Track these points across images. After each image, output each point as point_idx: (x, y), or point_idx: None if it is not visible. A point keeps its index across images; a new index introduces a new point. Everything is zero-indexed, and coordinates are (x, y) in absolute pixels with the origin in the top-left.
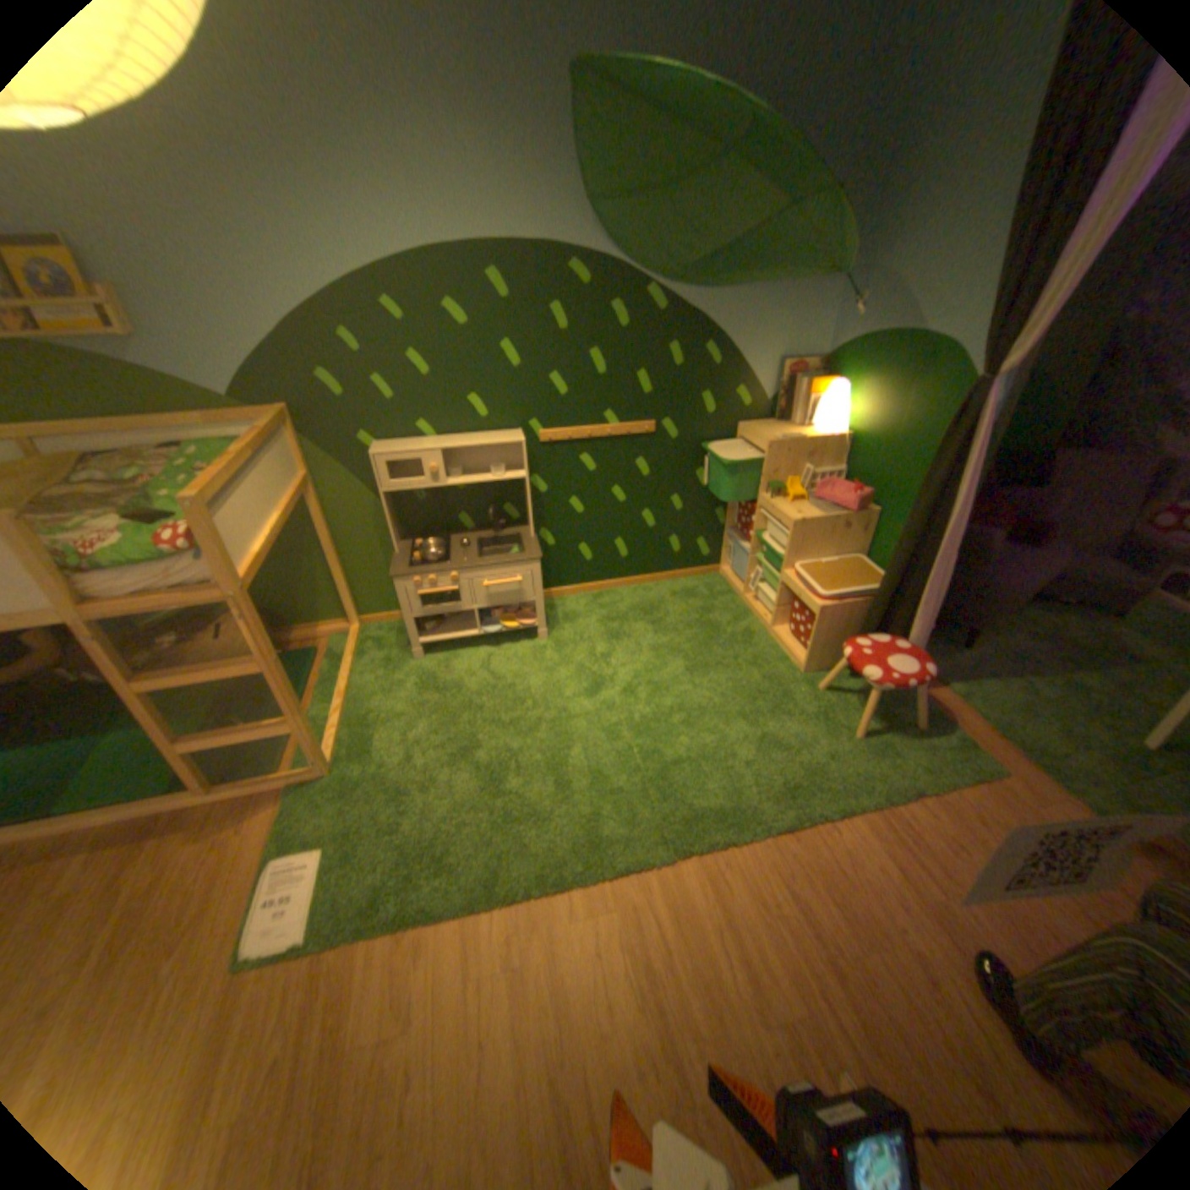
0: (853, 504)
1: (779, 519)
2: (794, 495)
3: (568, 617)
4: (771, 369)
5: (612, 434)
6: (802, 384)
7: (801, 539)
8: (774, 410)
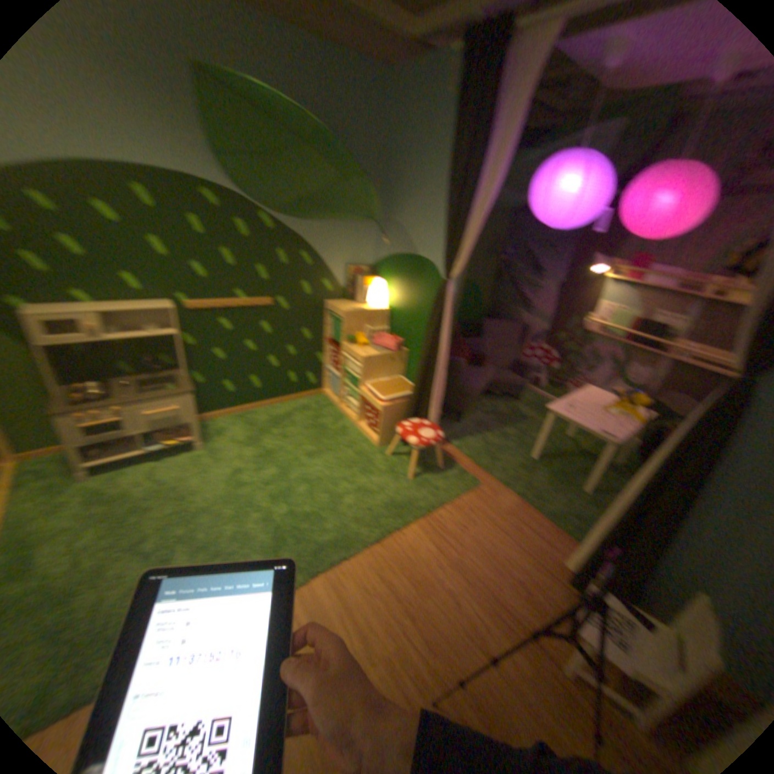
0: (395, 347)
1: (356, 357)
2: (363, 343)
3: (222, 432)
4: (344, 271)
5: (245, 306)
6: (362, 281)
7: (369, 369)
8: (348, 295)
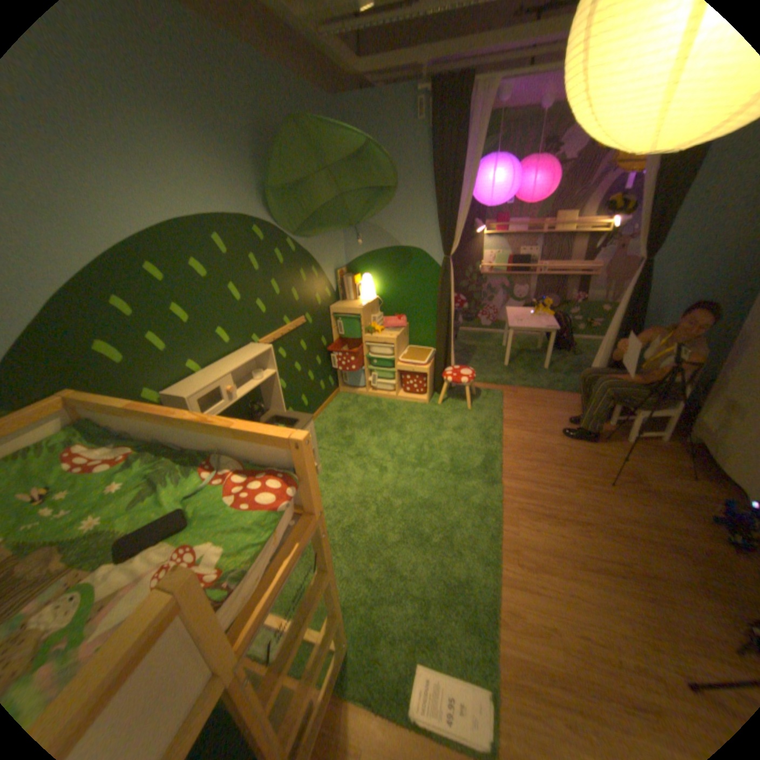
0: (403, 323)
1: (383, 341)
2: (379, 329)
3: None
4: (332, 276)
5: (289, 329)
6: (349, 280)
7: (397, 346)
8: (337, 296)
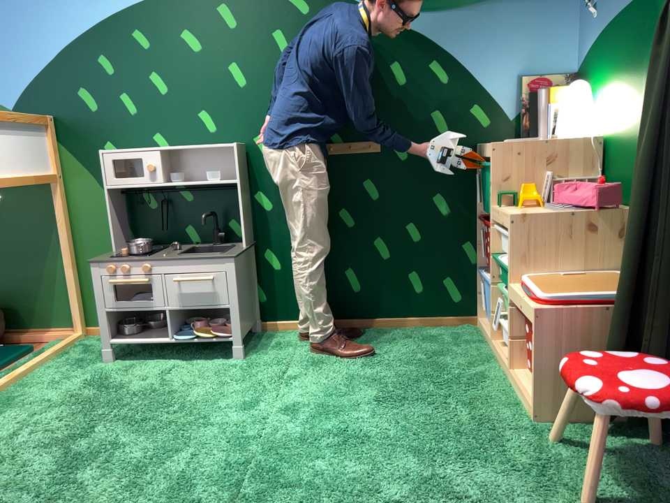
0: (593, 196)
1: (504, 220)
2: (526, 197)
3: (282, 345)
4: (509, 86)
5: (336, 150)
6: (541, 94)
7: (527, 239)
8: (520, 130)
